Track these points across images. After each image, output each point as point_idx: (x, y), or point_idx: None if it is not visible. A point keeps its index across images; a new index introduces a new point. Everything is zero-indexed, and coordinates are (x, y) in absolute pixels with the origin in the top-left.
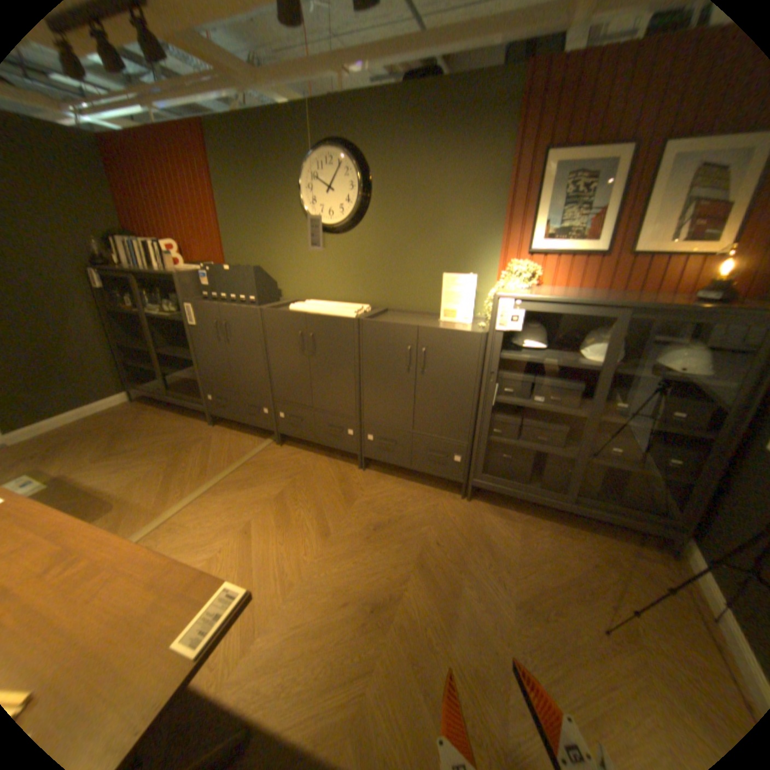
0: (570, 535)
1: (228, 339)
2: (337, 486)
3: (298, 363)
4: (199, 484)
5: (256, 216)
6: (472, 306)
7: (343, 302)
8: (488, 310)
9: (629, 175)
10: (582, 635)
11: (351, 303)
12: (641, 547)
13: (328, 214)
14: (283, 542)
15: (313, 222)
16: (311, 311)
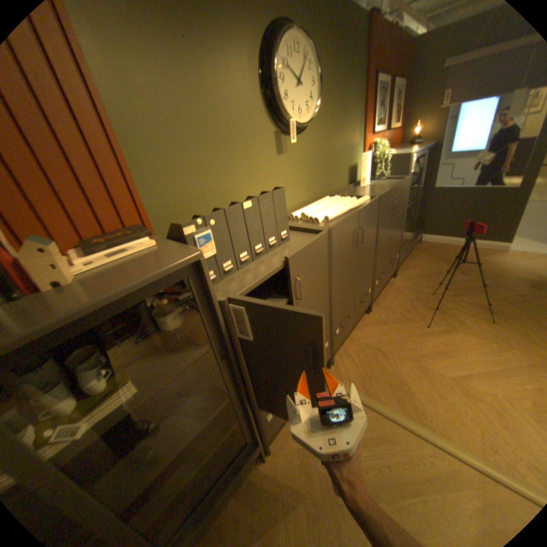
0: (413, 257)
1: (298, 299)
2: (391, 326)
3: (352, 263)
4: (409, 439)
5: (203, 117)
6: (369, 171)
7: (303, 205)
8: (382, 169)
9: (390, 92)
10: (468, 265)
11: (309, 202)
12: (415, 246)
13: (297, 111)
14: (464, 354)
15: (291, 121)
16: (345, 210)
